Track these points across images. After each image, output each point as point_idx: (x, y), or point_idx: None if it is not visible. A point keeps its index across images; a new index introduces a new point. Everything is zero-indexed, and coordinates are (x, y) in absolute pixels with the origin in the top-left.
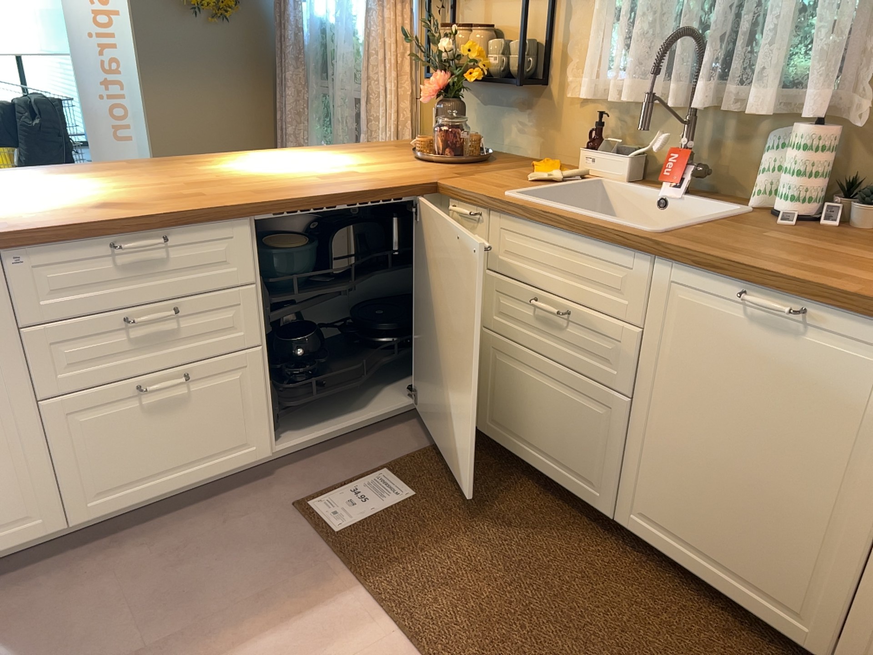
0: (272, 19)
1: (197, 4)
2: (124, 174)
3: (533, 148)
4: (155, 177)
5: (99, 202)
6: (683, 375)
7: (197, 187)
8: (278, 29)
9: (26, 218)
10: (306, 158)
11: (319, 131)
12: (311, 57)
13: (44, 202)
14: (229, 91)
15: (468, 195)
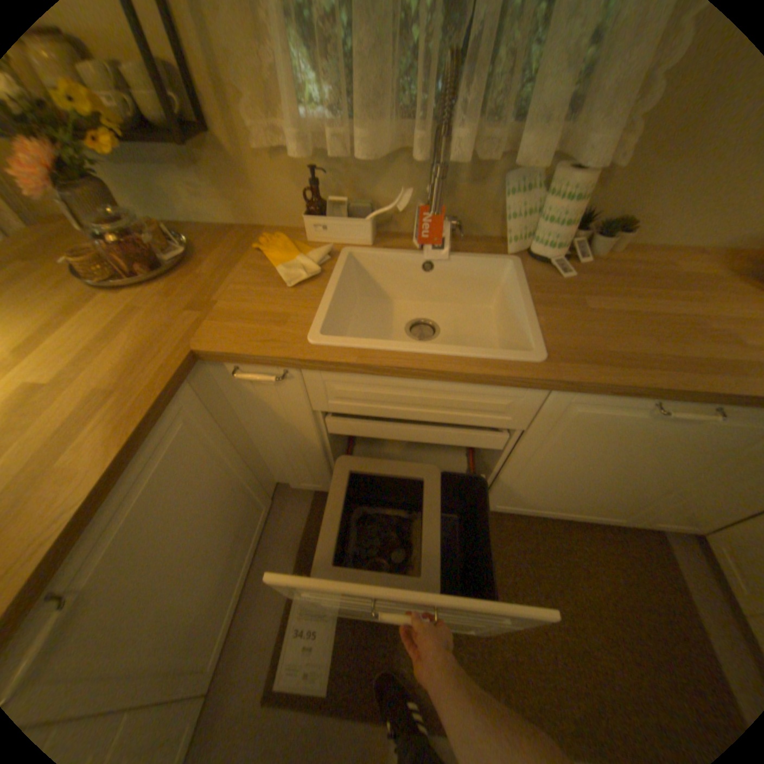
0: None
1: None
2: None
3: (221, 210)
4: None
5: None
6: (567, 451)
7: None
8: None
9: None
10: None
11: None
12: None
13: None
14: None
15: (259, 359)
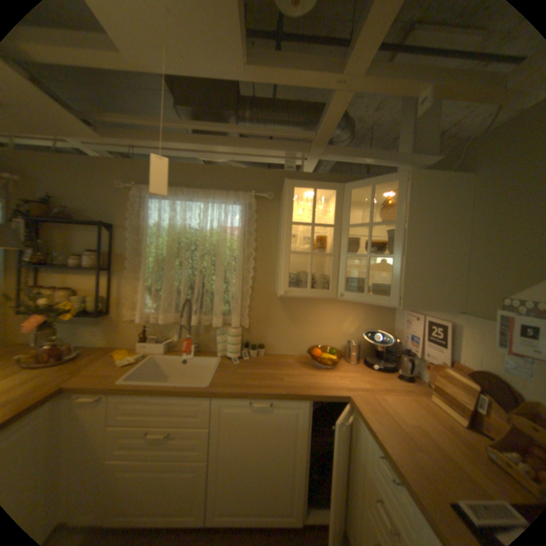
0: None
1: None
2: None
3: (101, 342)
4: None
5: None
6: (230, 442)
7: None
8: None
9: None
10: None
11: None
12: None
13: None
14: None
15: (89, 391)
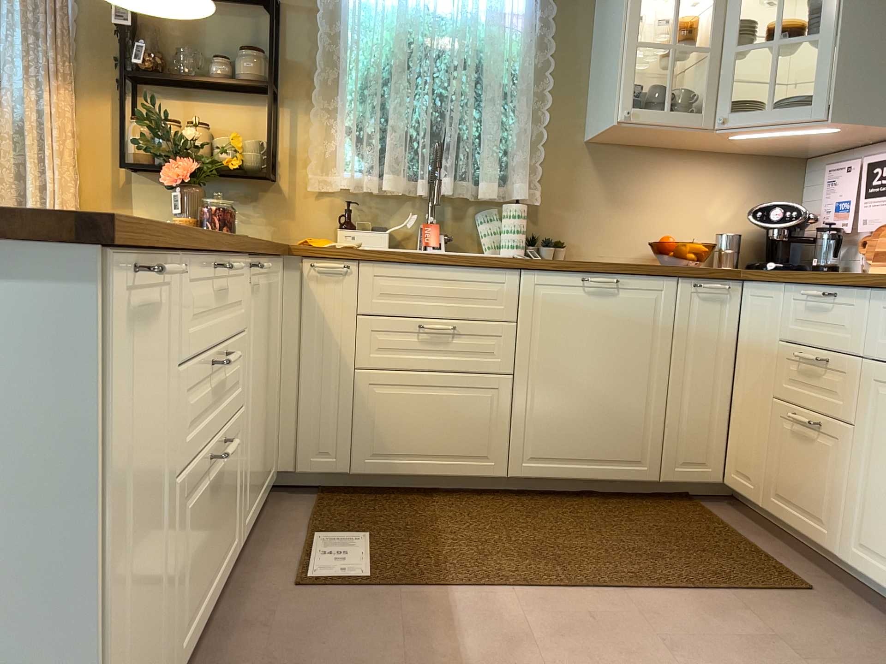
0: None
1: None
2: None
3: (265, 235)
4: None
5: None
6: (552, 342)
7: None
8: None
9: None
10: None
11: None
12: None
13: None
14: None
15: (334, 251)
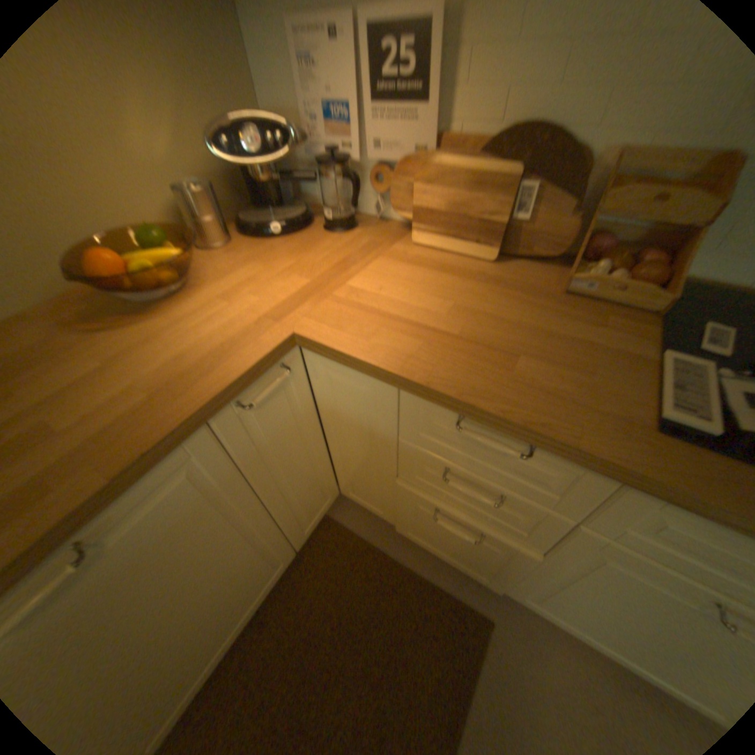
0: None
1: None
2: None
3: None
4: None
5: None
6: None
7: None
8: None
9: None
10: None
11: None
12: None
13: None
14: None
15: None
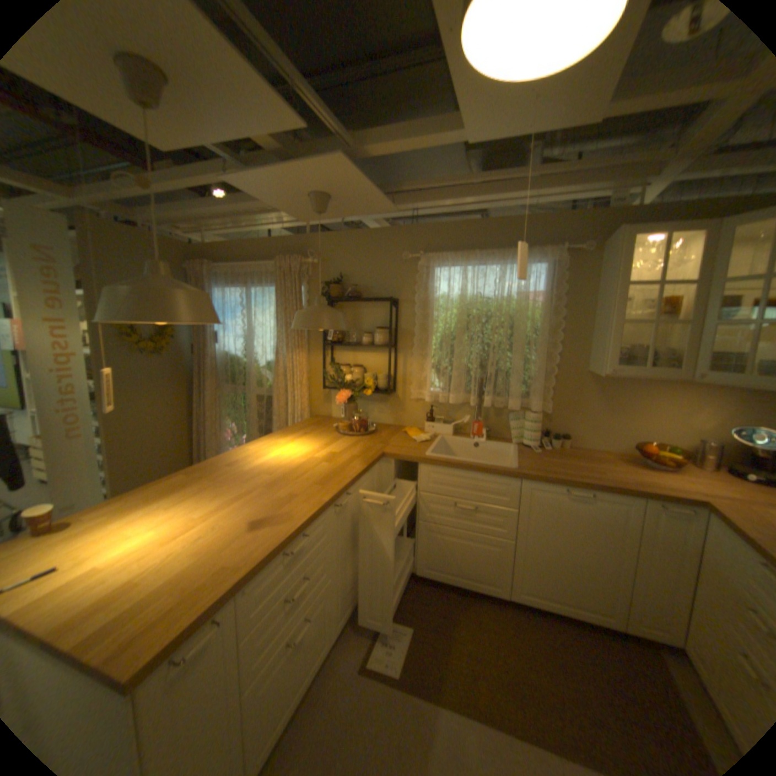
0: (186, 350)
1: (143, 346)
2: (203, 487)
3: (389, 419)
4: (229, 484)
5: (243, 522)
6: (542, 527)
7: (276, 488)
8: (191, 355)
9: (225, 555)
10: (288, 445)
11: (228, 412)
12: (221, 372)
13: (204, 534)
14: (160, 394)
15: (407, 457)
